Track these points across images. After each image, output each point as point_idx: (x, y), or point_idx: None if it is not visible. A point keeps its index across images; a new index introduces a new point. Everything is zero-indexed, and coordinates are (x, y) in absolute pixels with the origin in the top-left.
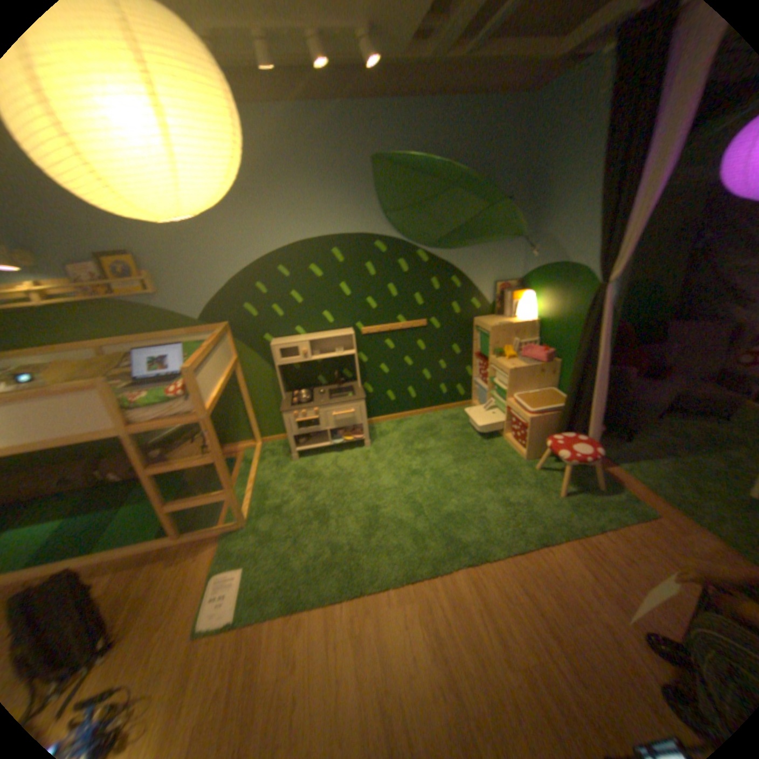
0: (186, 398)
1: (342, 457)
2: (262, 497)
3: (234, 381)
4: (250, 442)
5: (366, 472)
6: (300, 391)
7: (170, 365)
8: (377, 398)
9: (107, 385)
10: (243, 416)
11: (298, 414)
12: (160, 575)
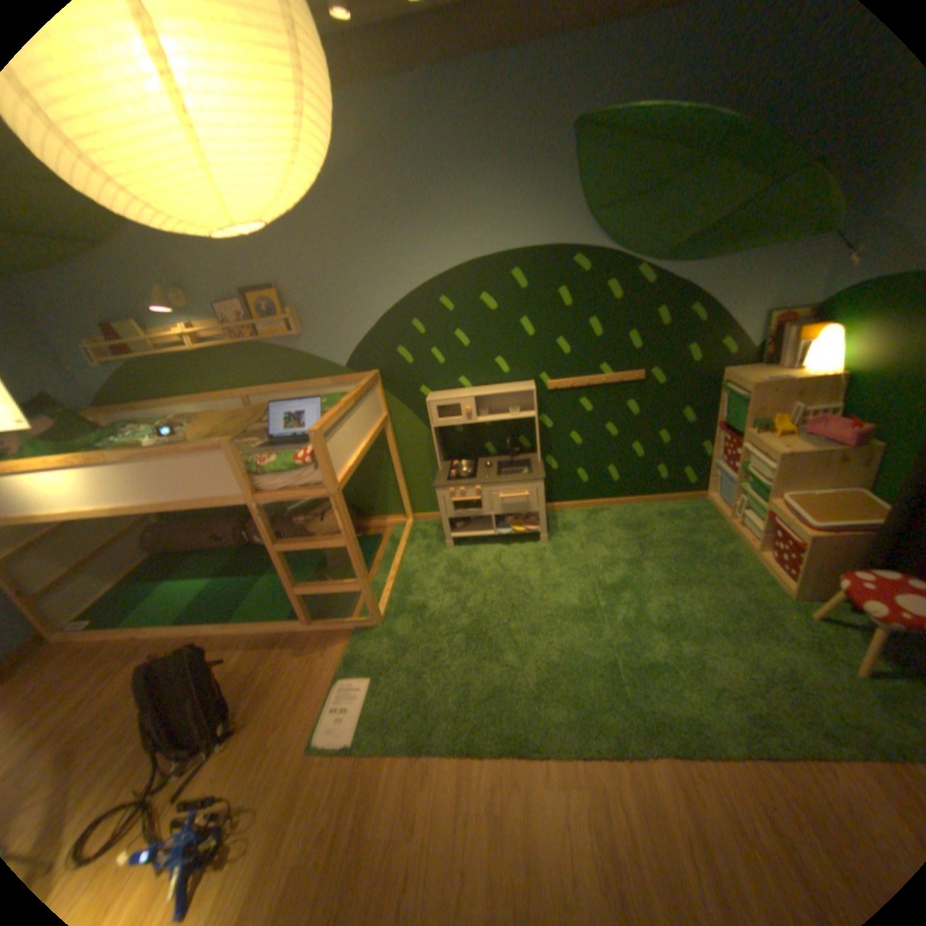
0: (314, 469)
1: (507, 553)
2: (404, 591)
3: (382, 444)
4: (400, 518)
5: (537, 580)
6: (460, 462)
7: (308, 423)
8: (562, 478)
9: (242, 444)
10: (392, 486)
11: (453, 493)
12: (285, 667)
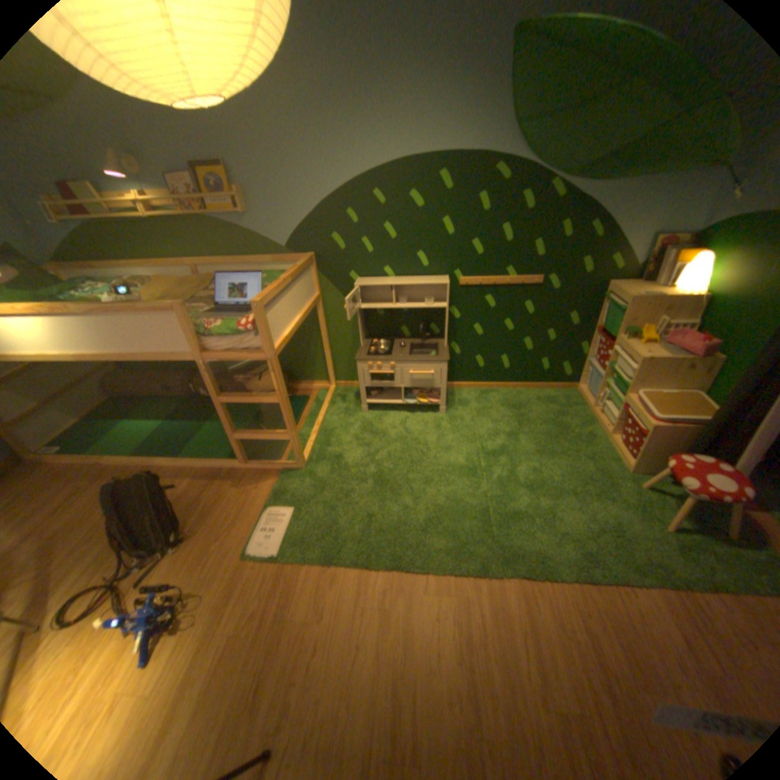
0: (255, 335)
1: (411, 419)
2: (325, 443)
3: (313, 319)
4: (324, 384)
5: (433, 442)
6: (379, 341)
7: (249, 295)
8: (462, 362)
9: (191, 308)
10: (320, 357)
11: (371, 366)
12: (225, 494)
